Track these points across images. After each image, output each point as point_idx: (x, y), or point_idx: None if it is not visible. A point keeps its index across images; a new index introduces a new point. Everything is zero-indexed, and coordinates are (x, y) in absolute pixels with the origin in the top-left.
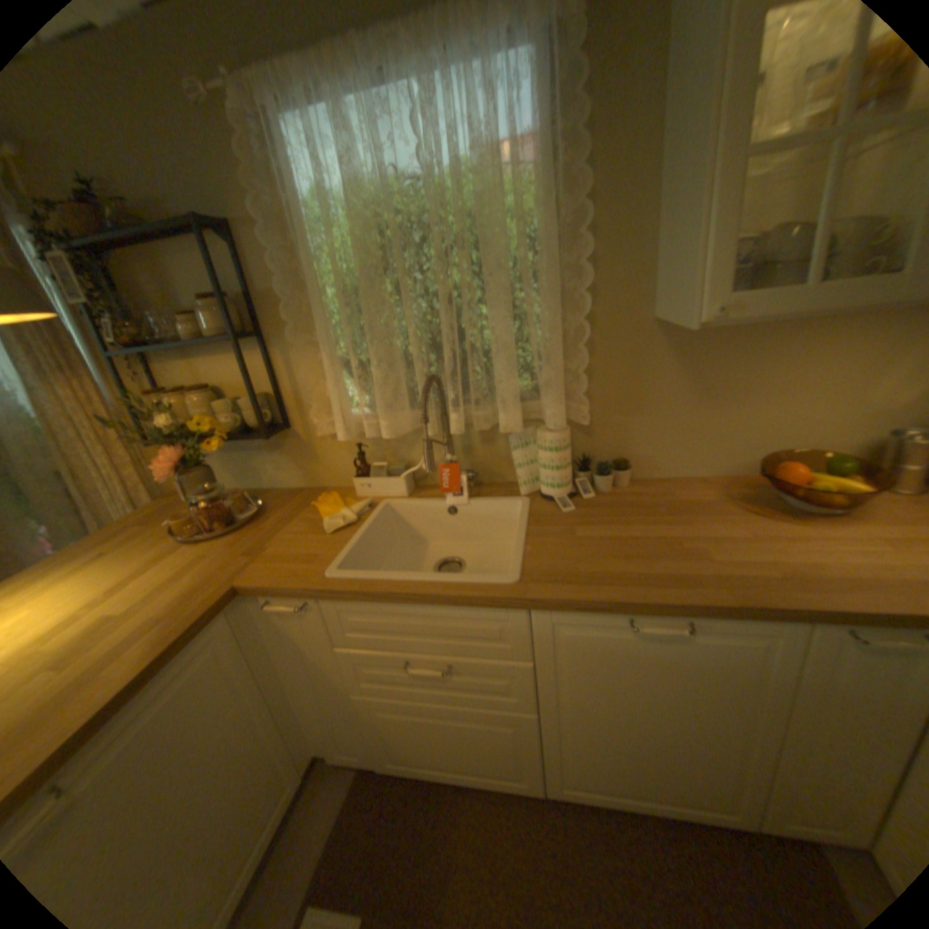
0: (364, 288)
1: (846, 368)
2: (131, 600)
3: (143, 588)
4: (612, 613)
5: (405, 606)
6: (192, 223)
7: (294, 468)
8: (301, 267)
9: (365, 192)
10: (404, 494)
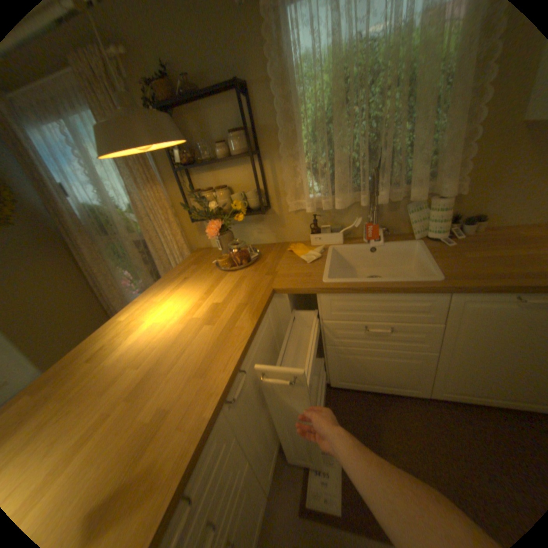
0: (336, 116)
1: None
2: (222, 295)
3: (224, 290)
4: (509, 292)
5: (373, 295)
6: (235, 84)
7: (270, 232)
8: (290, 108)
9: (341, 53)
10: (340, 242)
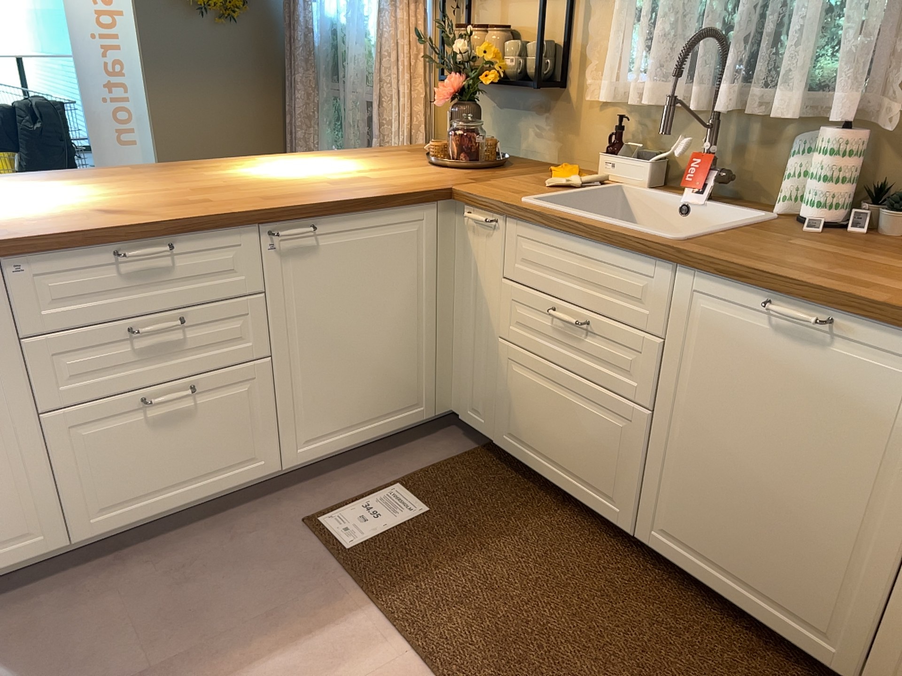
0: None
1: None
2: (383, 175)
3: (393, 173)
4: (749, 284)
5: (571, 240)
6: None
7: (551, 139)
8: None
9: None
10: (643, 185)
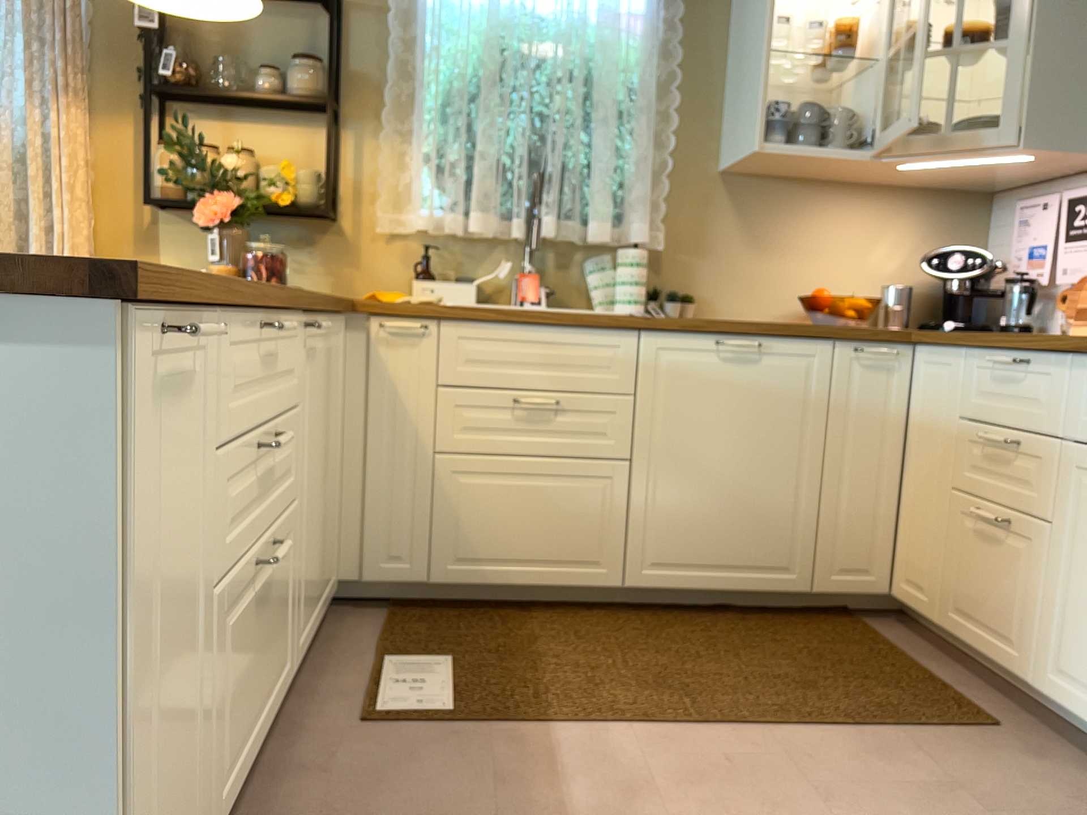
0: (485, 89)
1: (852, 236)
2: None
3: None
4: (705, 331)
5: (530, 330)
6: None
7: (323, 273)
8: (413, 62)
9: (500, 17)
10: (471, 304)
